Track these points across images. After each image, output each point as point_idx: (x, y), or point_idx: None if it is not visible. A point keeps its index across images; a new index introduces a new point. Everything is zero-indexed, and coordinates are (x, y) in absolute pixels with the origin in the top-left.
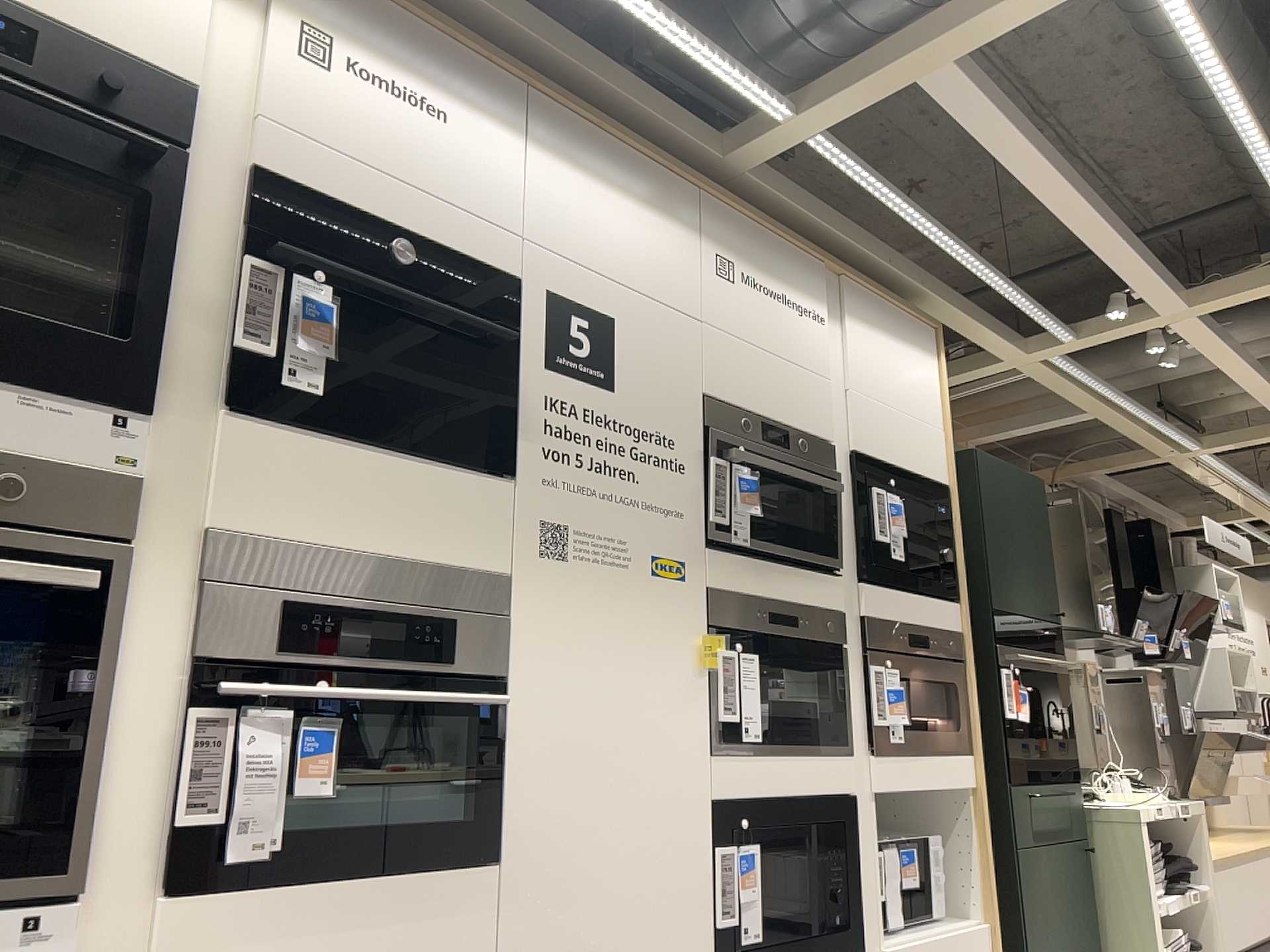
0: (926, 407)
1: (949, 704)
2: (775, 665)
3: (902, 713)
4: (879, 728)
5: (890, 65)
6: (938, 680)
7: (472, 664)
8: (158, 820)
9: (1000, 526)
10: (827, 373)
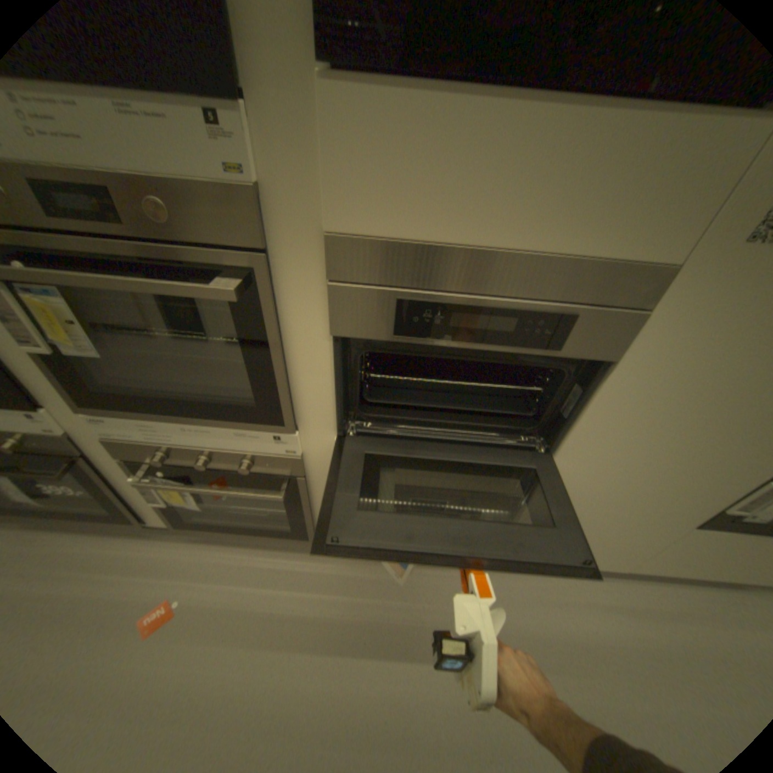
0: None
1: None
2: None
3: None
4: None
5: None
6: None
7: (581, 351)
8: (329, 408)
9: None
10: None
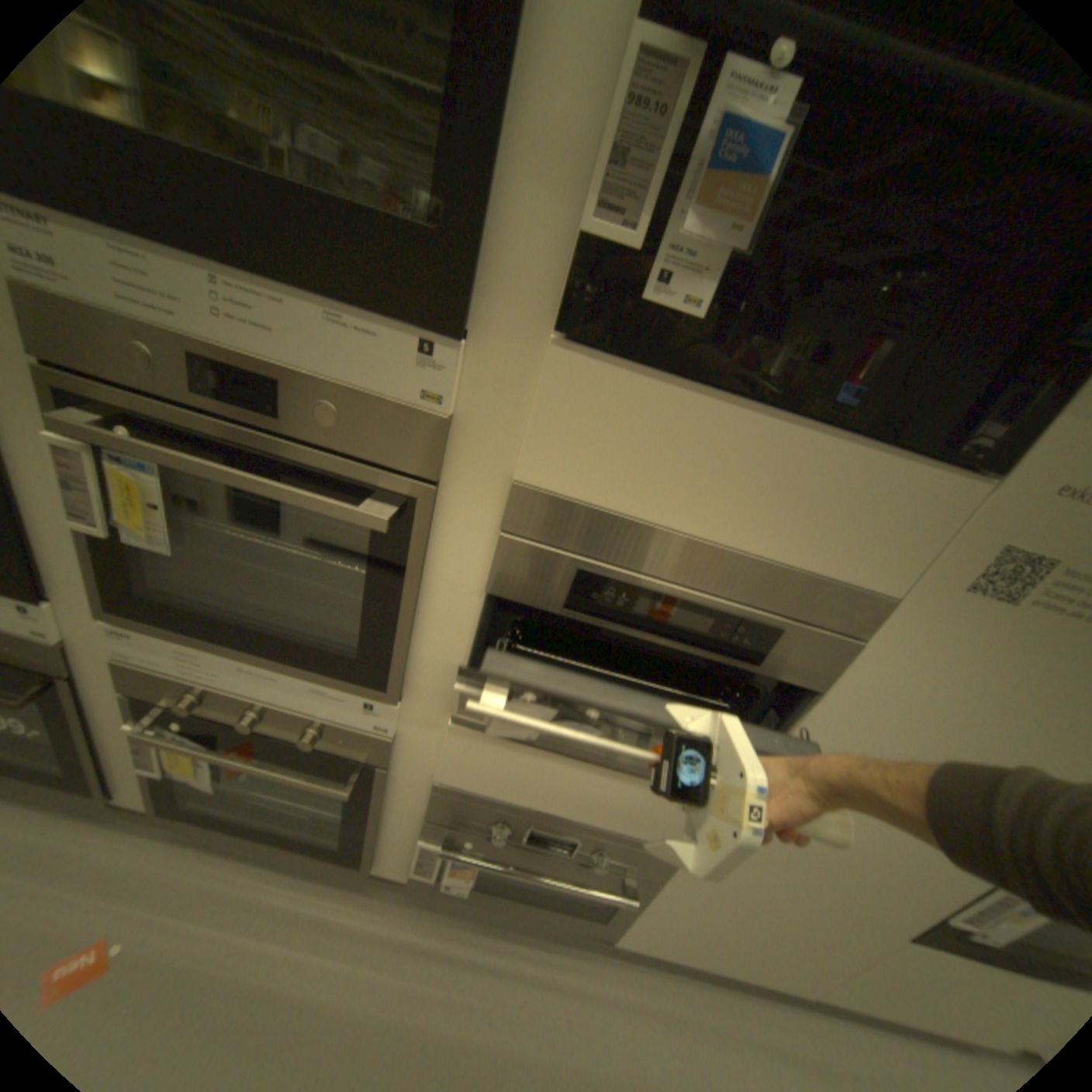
0: None
1: None
2: None
3: None
4: None
5: None
6: None
7: (784, 672)
8: (454, 680)
9: None
10: None
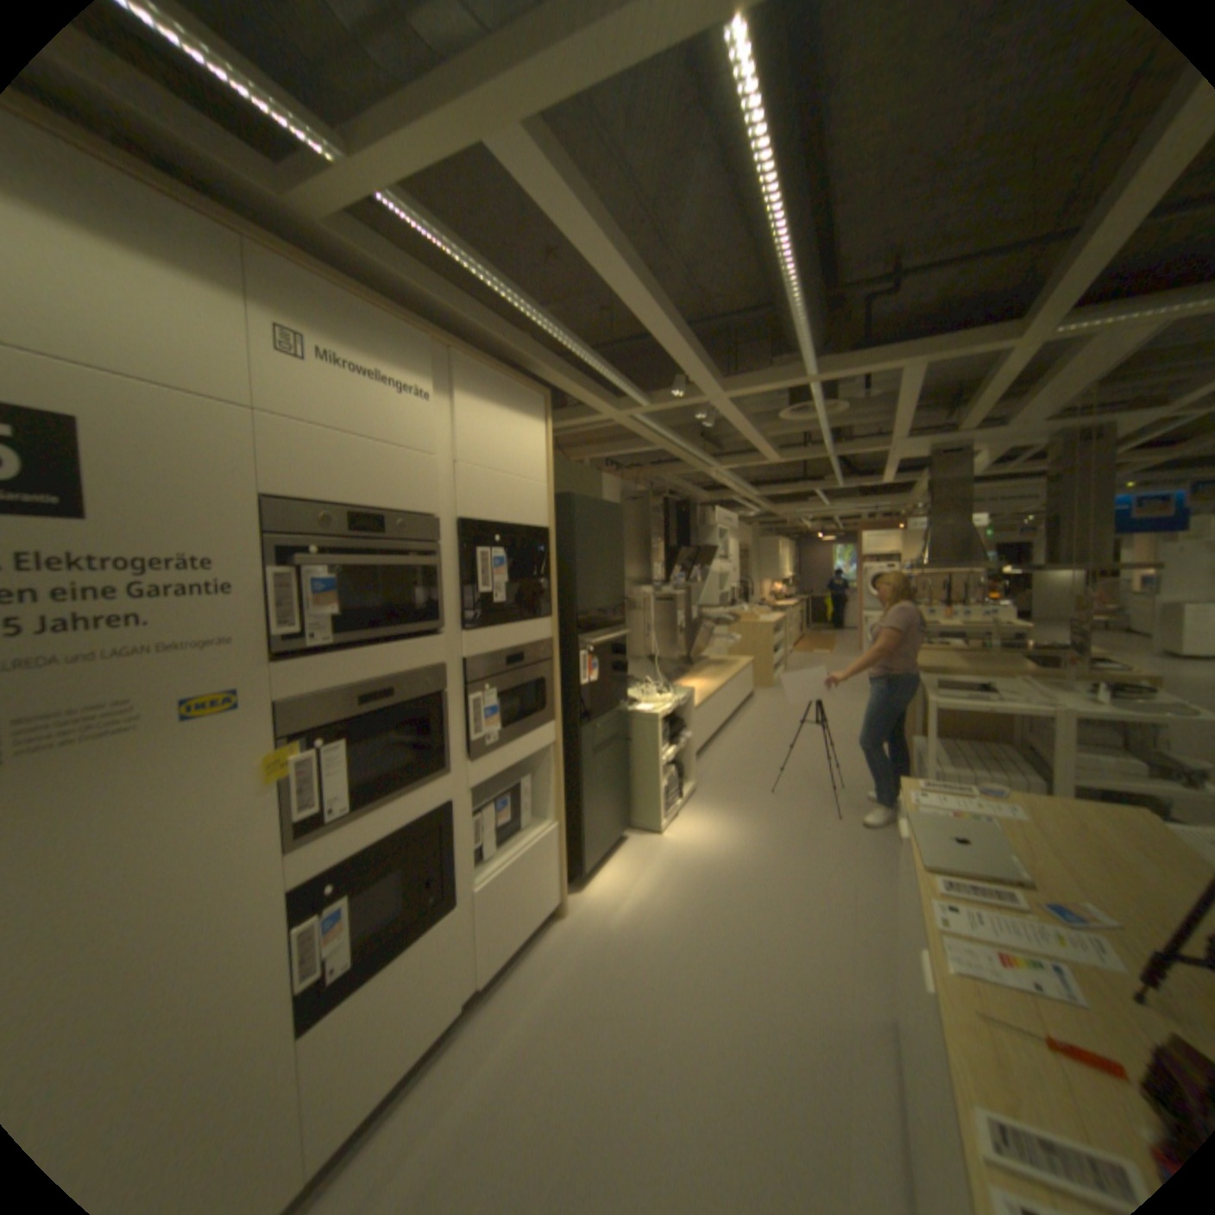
0: (533, 467)
1: (537, 695)
2: (365, 738)
3: (495, 723)
4: (475, 740)
5: (445, 109)
6: (529, 682)
7: None
8: None
9: (588, 550)
10: (432, 451)
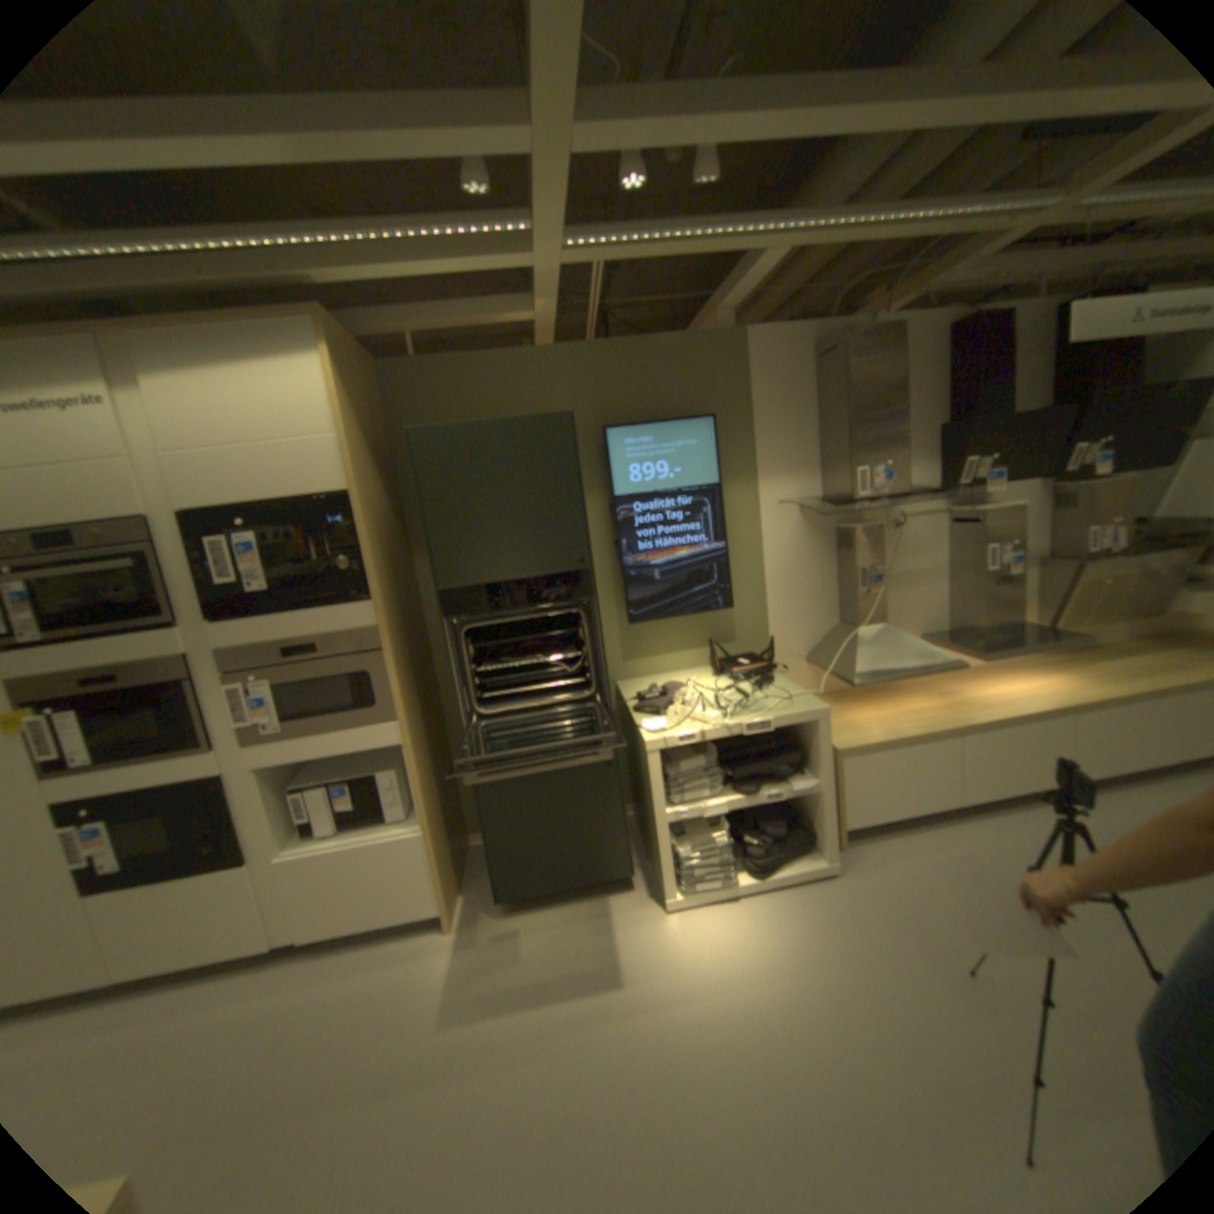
0: (299, 420)
1: (354, 692)
2: (97, 714)
3: (263, 717)
4: (245, 729)
5: None
6: (334, 677)
7: None
8: None
9: (459, 502)
10: (117, 455)
